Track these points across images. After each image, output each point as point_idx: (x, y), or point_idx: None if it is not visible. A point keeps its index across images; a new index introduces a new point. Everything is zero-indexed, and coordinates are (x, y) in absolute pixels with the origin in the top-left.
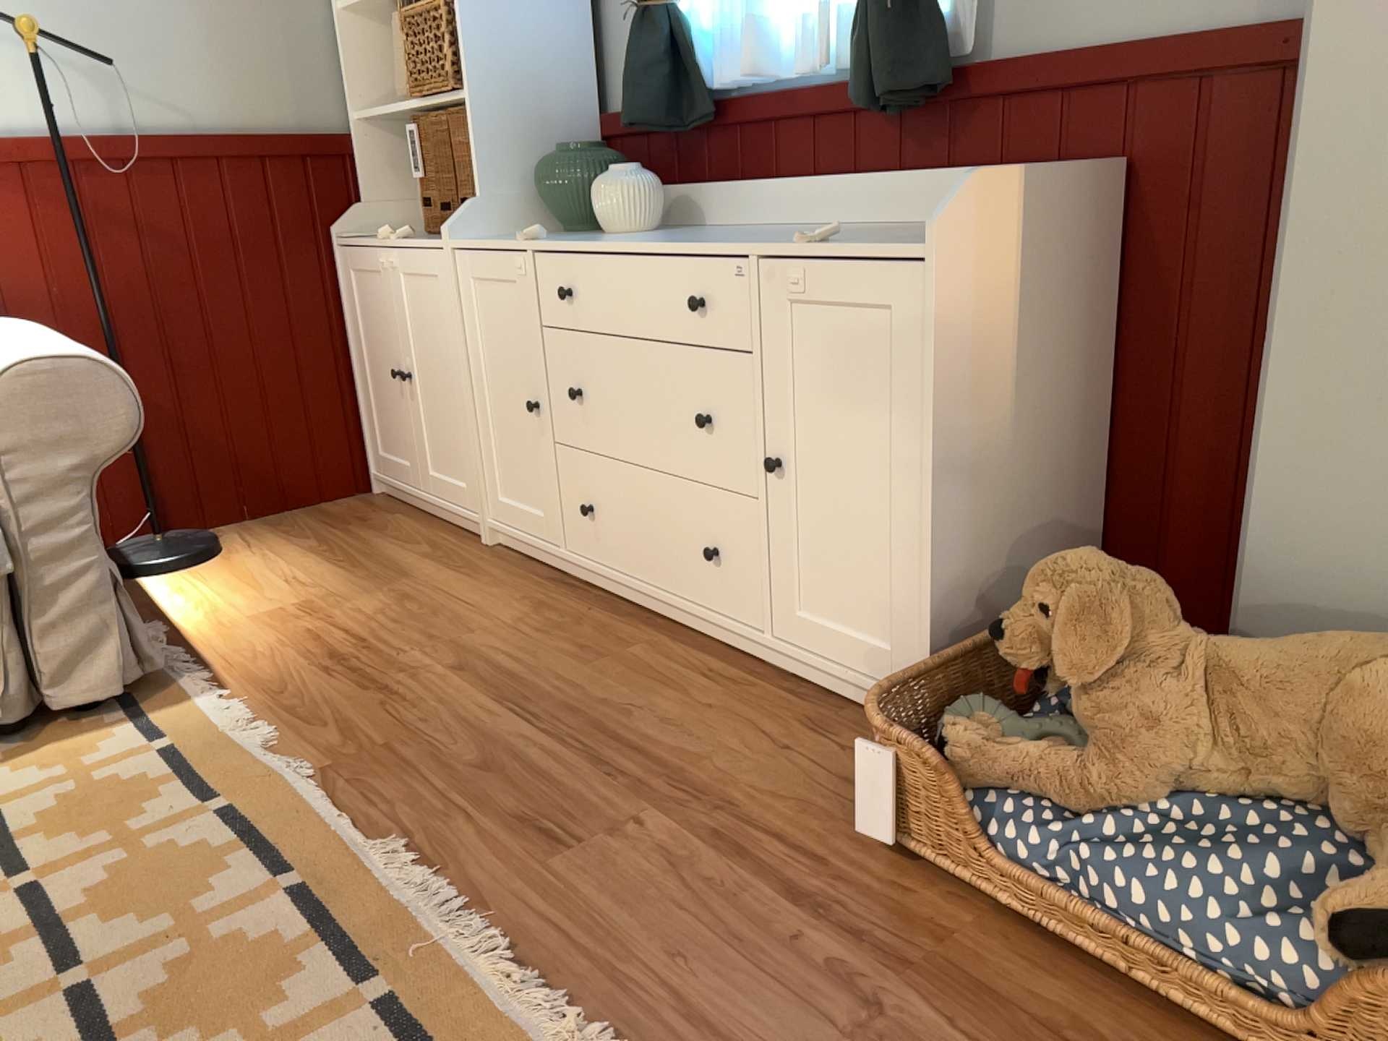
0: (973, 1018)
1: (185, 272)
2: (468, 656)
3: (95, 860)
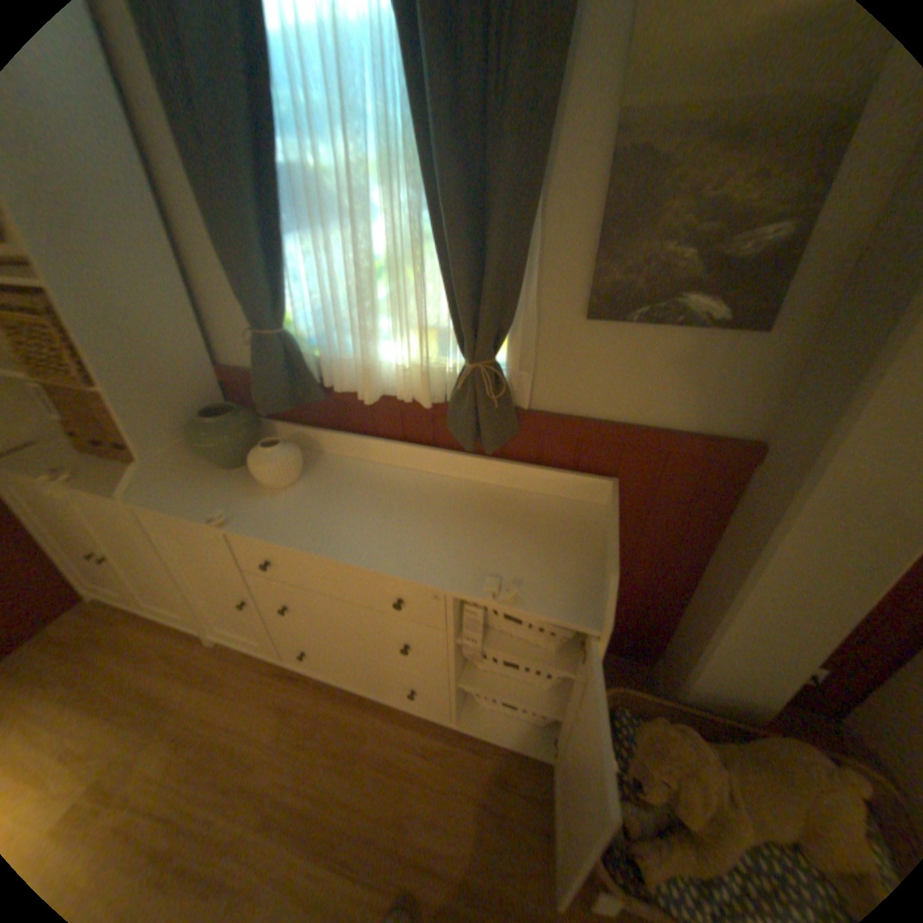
0: None
1: None
2: (264, 806)
3: None
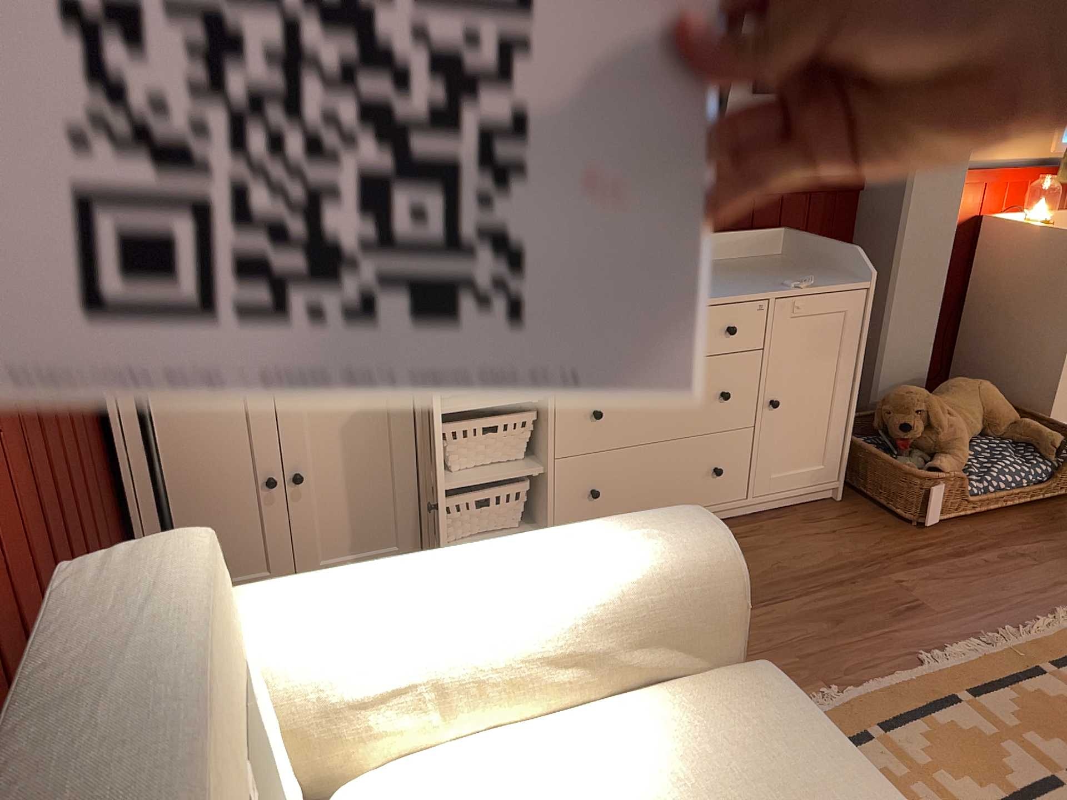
0: (1023, 540)
1: (59, 462)
2: None
3: (943, 790)
